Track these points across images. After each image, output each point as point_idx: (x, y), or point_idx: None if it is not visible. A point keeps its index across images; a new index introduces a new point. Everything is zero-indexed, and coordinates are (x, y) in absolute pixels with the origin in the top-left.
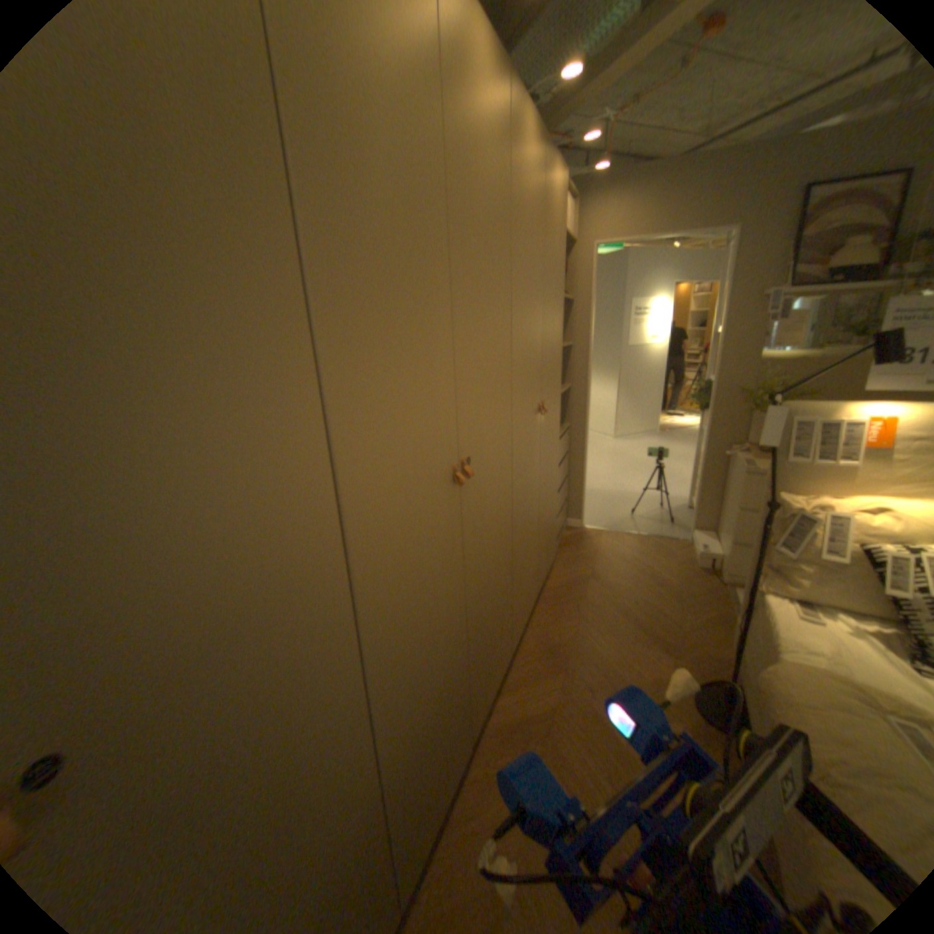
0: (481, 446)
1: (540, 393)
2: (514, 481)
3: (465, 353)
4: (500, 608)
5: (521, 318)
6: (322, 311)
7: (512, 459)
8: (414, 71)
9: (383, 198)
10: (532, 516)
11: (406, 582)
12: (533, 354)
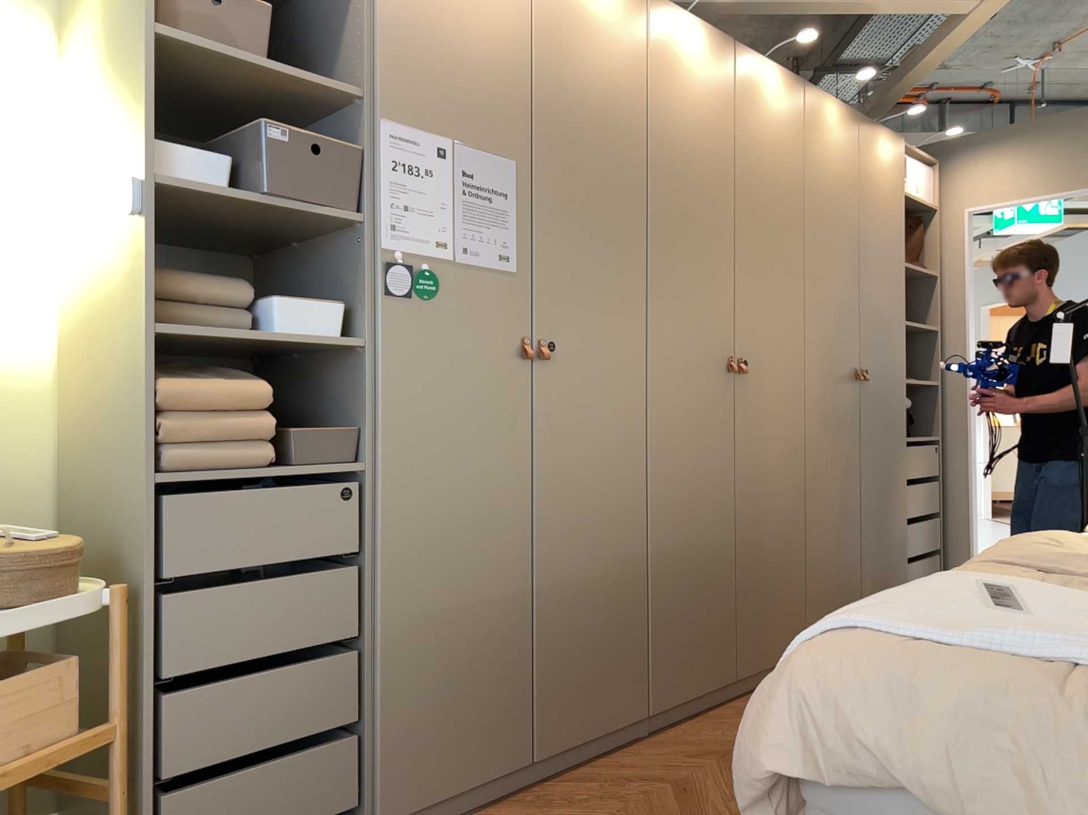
0: (762, 358)
1: (858, 355)
2: (809, 424)
3: (747, 274)
4: (784, 554)
5: (820, 266)
6: (653, 222)
7: (806, 398)
8: (716, 110)
9: (690, 172)
10: (843, 493)
11: (682, 411)
12: (842, 306)
